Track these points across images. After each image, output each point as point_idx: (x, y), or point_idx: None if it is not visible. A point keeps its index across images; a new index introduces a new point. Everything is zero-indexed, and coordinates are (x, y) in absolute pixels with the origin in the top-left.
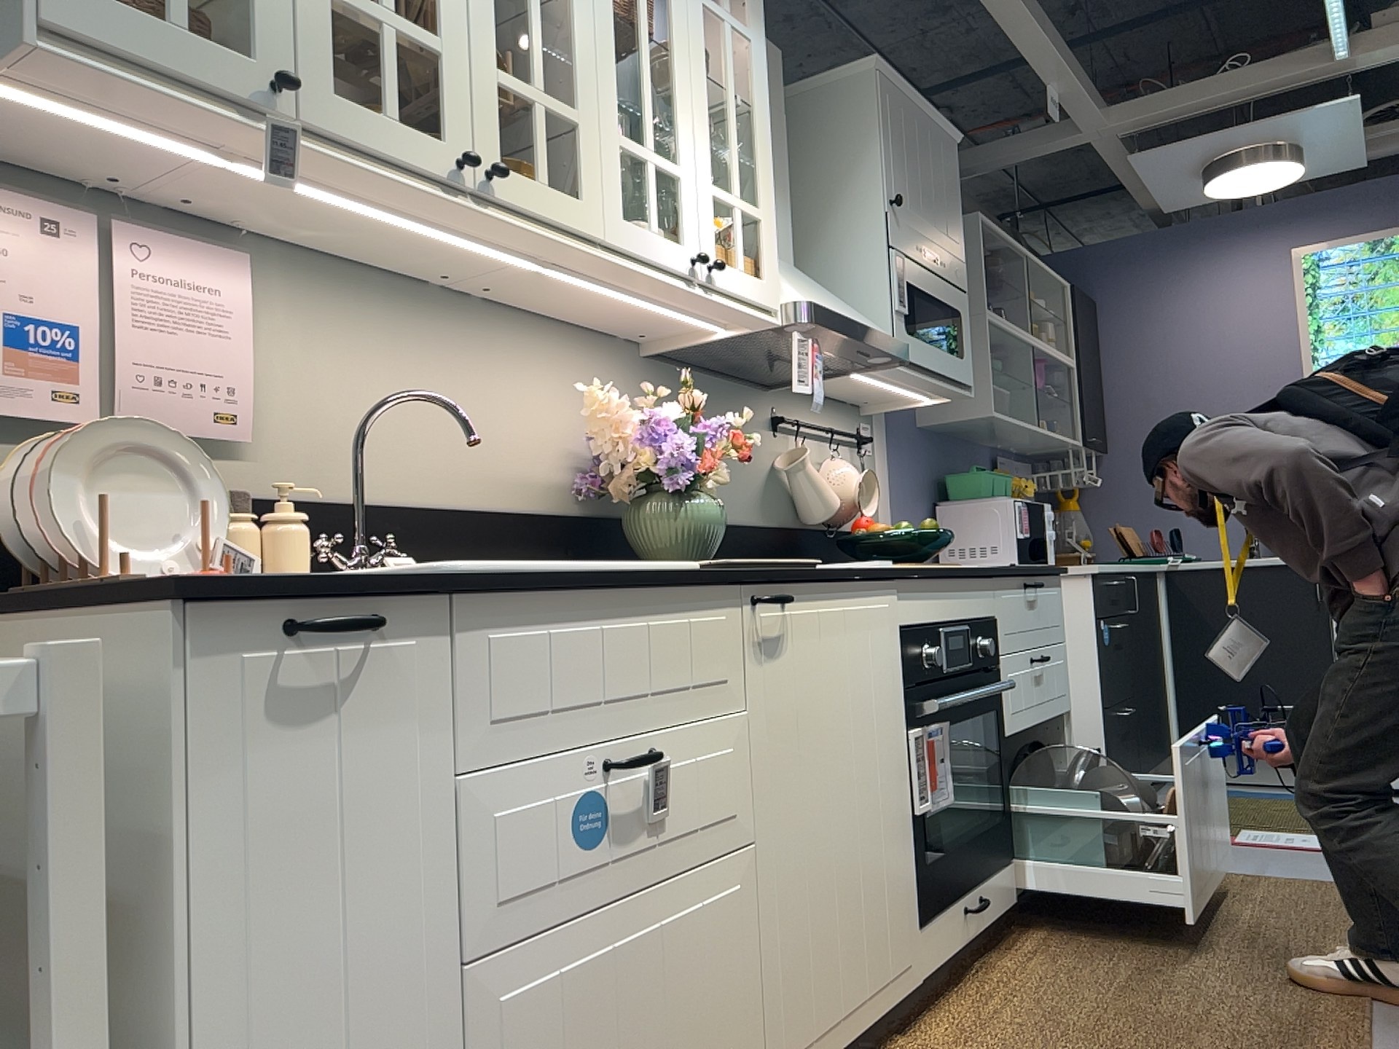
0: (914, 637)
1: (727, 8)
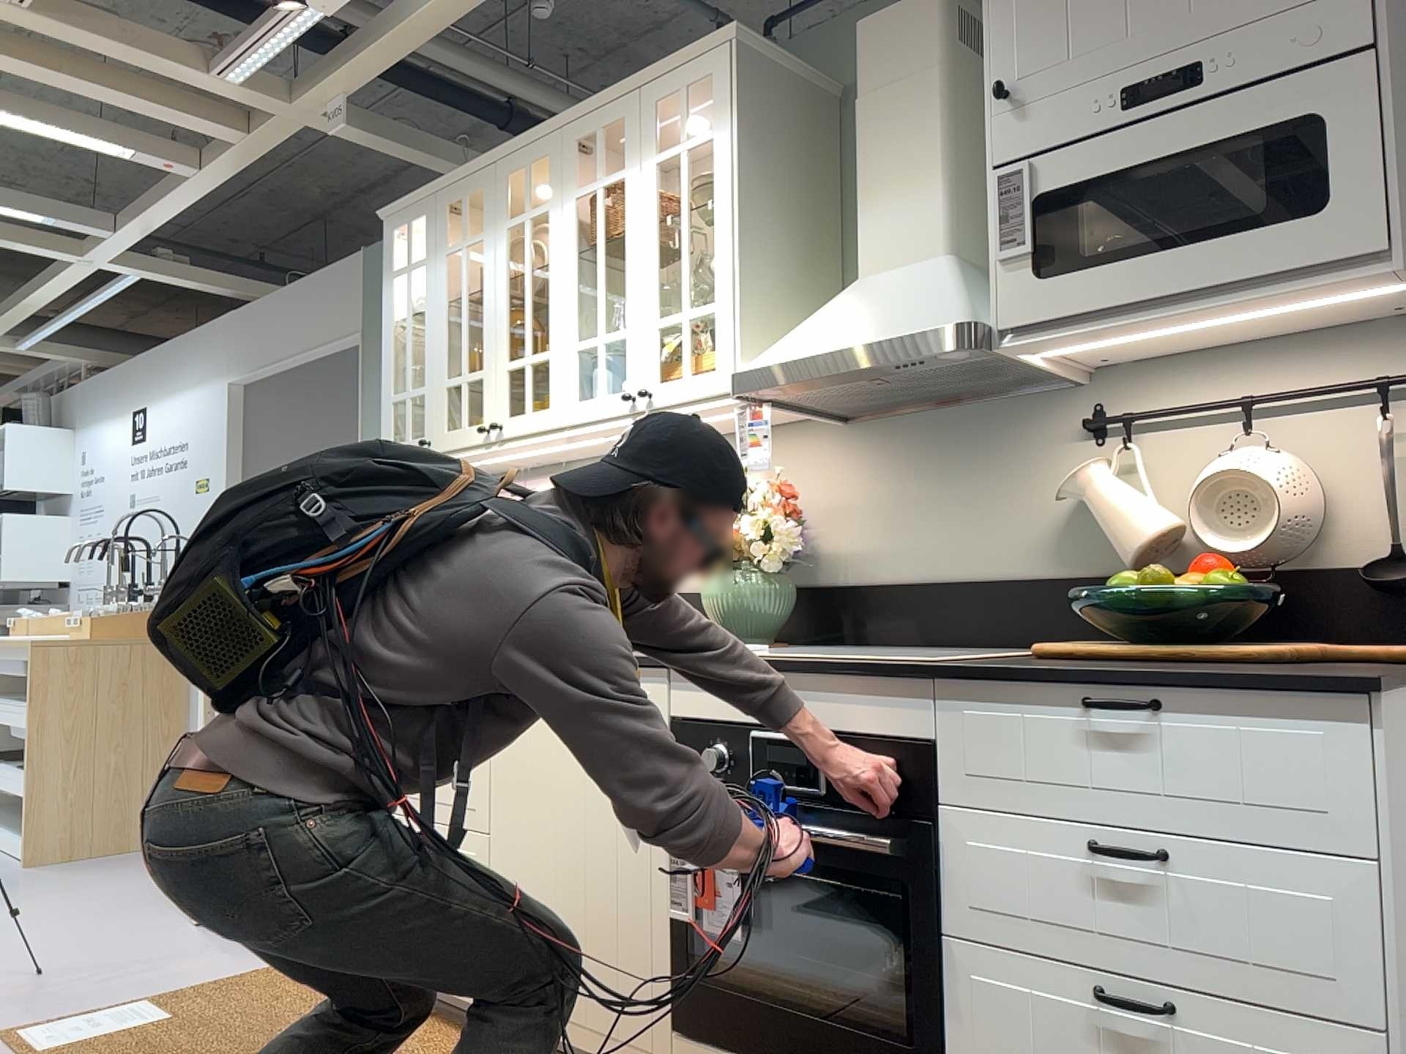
0: (696, 732)
1: (681, 139)
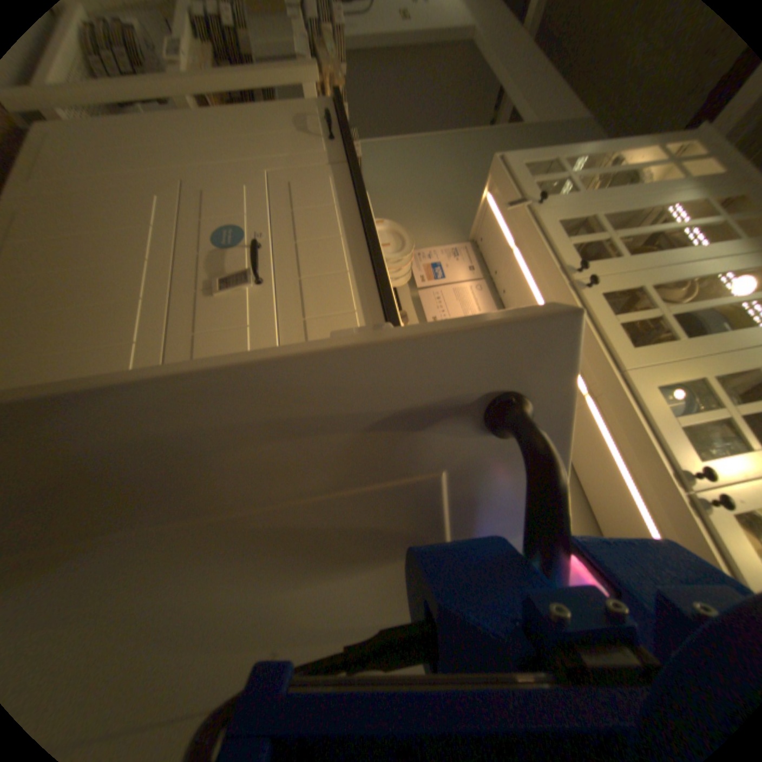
0: None
1: None
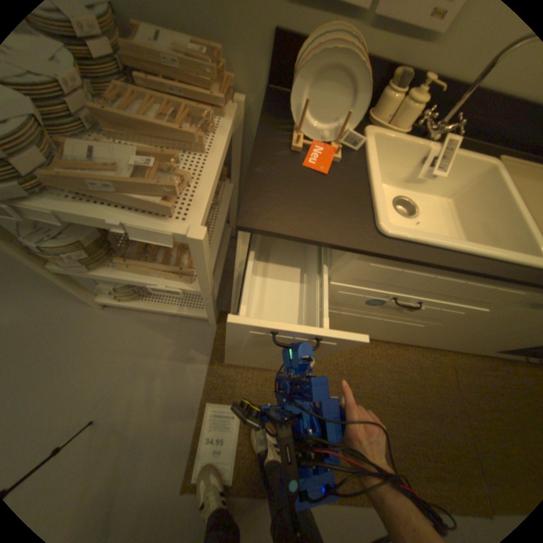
0: None
1: None
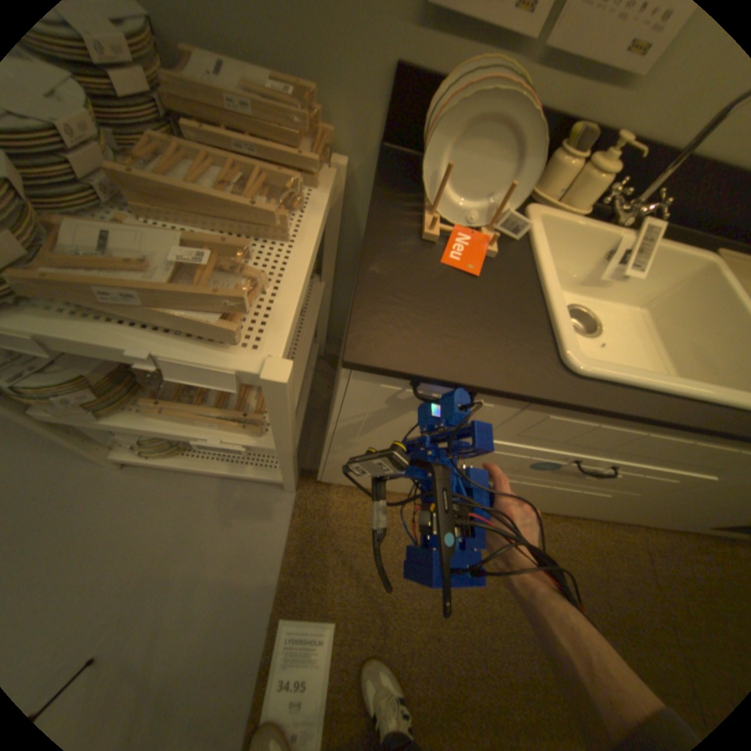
0: None
1: None
